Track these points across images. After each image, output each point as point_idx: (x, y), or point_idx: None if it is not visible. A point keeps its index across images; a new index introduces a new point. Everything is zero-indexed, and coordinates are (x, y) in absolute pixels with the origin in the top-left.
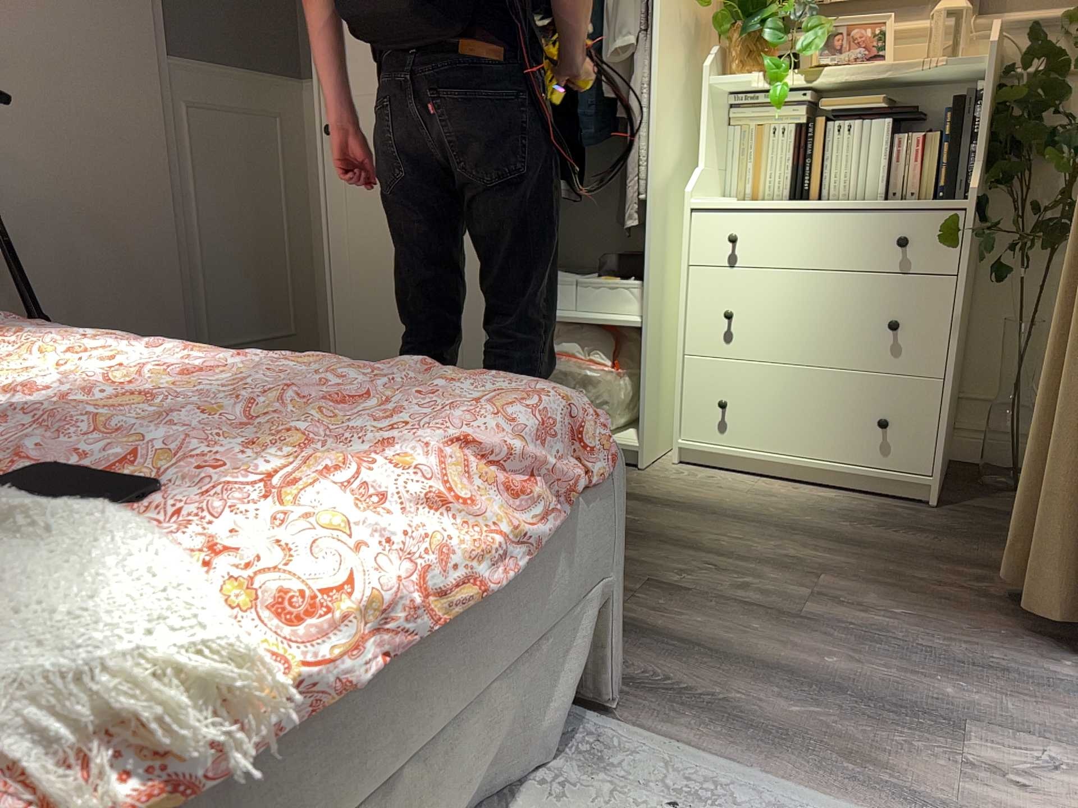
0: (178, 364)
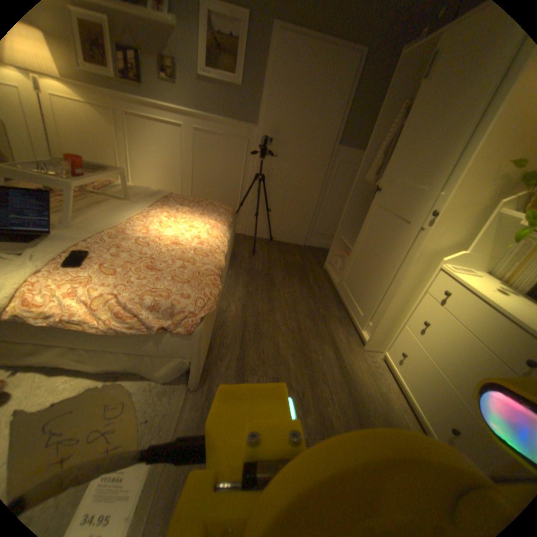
0: (196, 237)
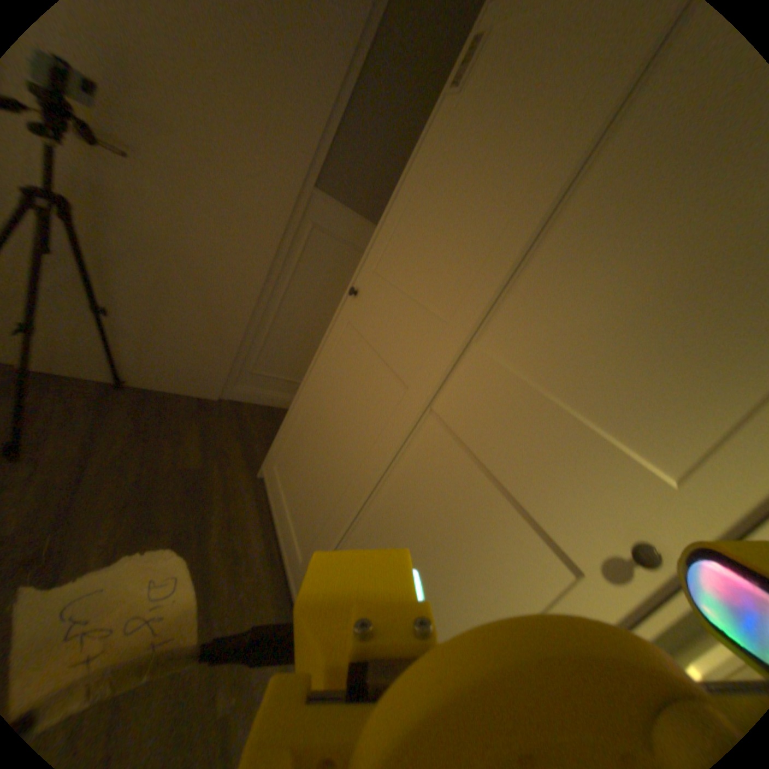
0: None
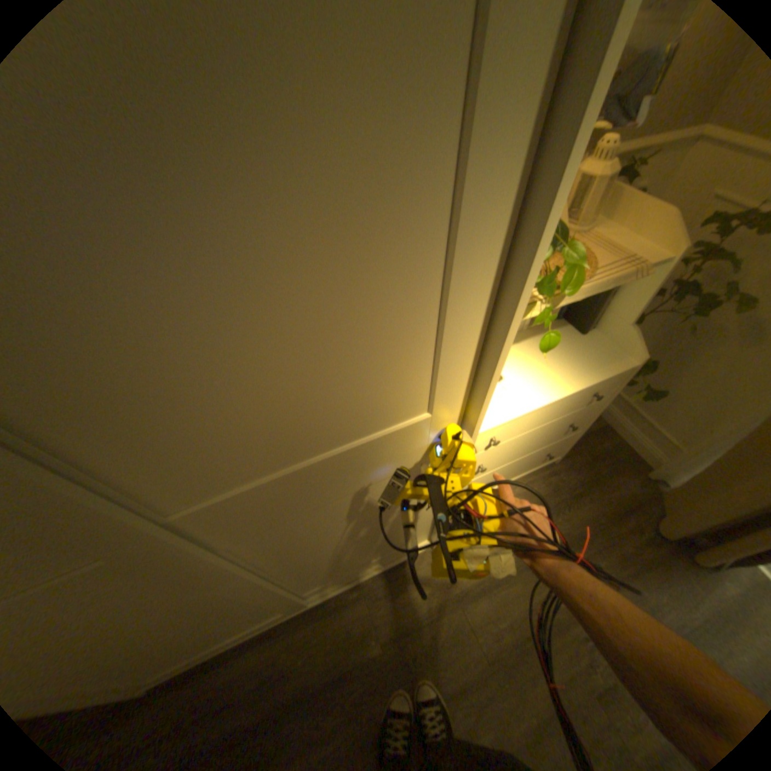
0: None
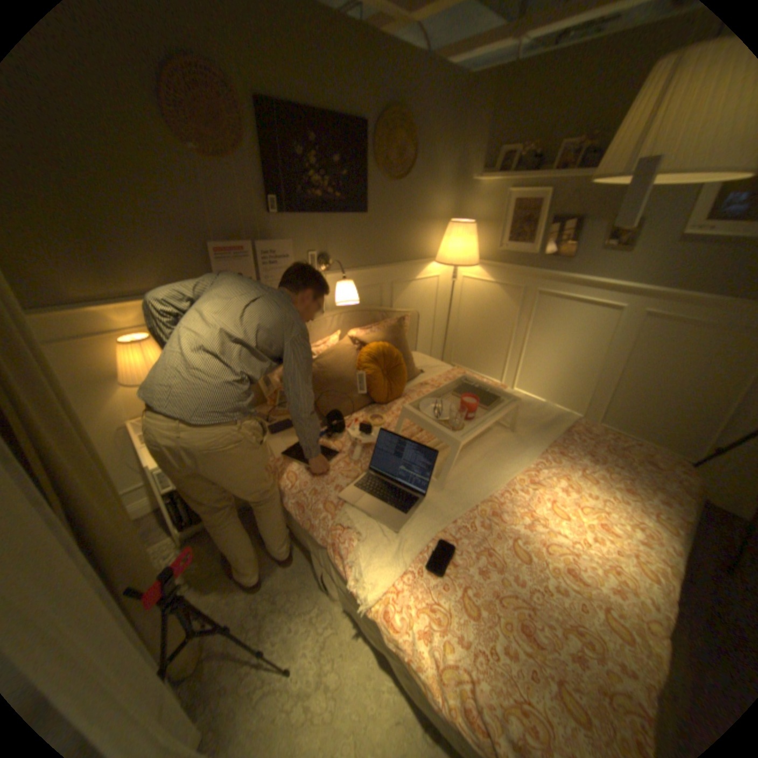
0: (613, 570)
